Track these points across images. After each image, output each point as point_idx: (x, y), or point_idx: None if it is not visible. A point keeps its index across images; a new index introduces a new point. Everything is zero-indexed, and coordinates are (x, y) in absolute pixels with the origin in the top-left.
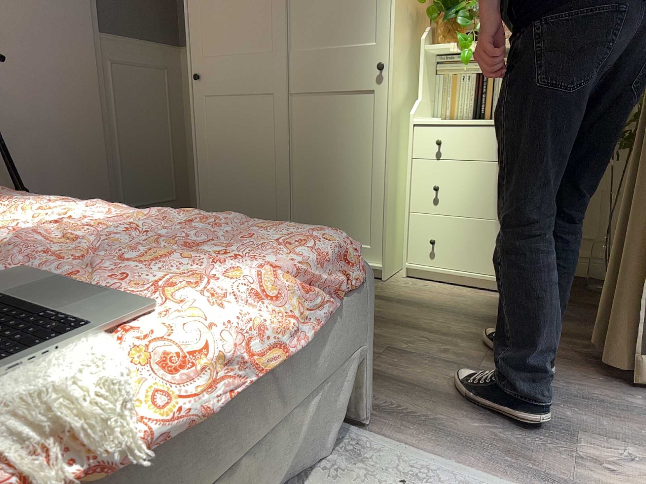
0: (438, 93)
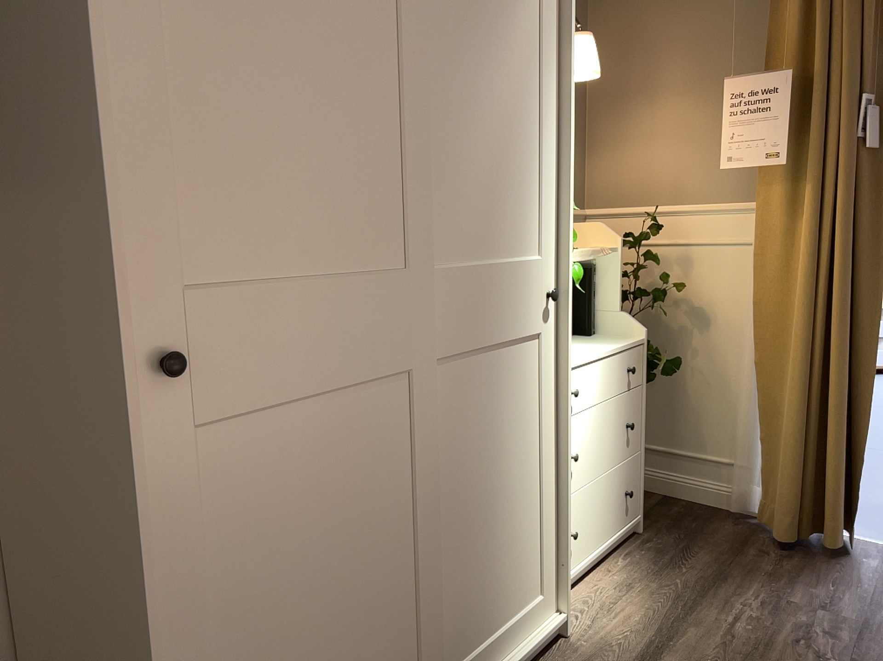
0: None
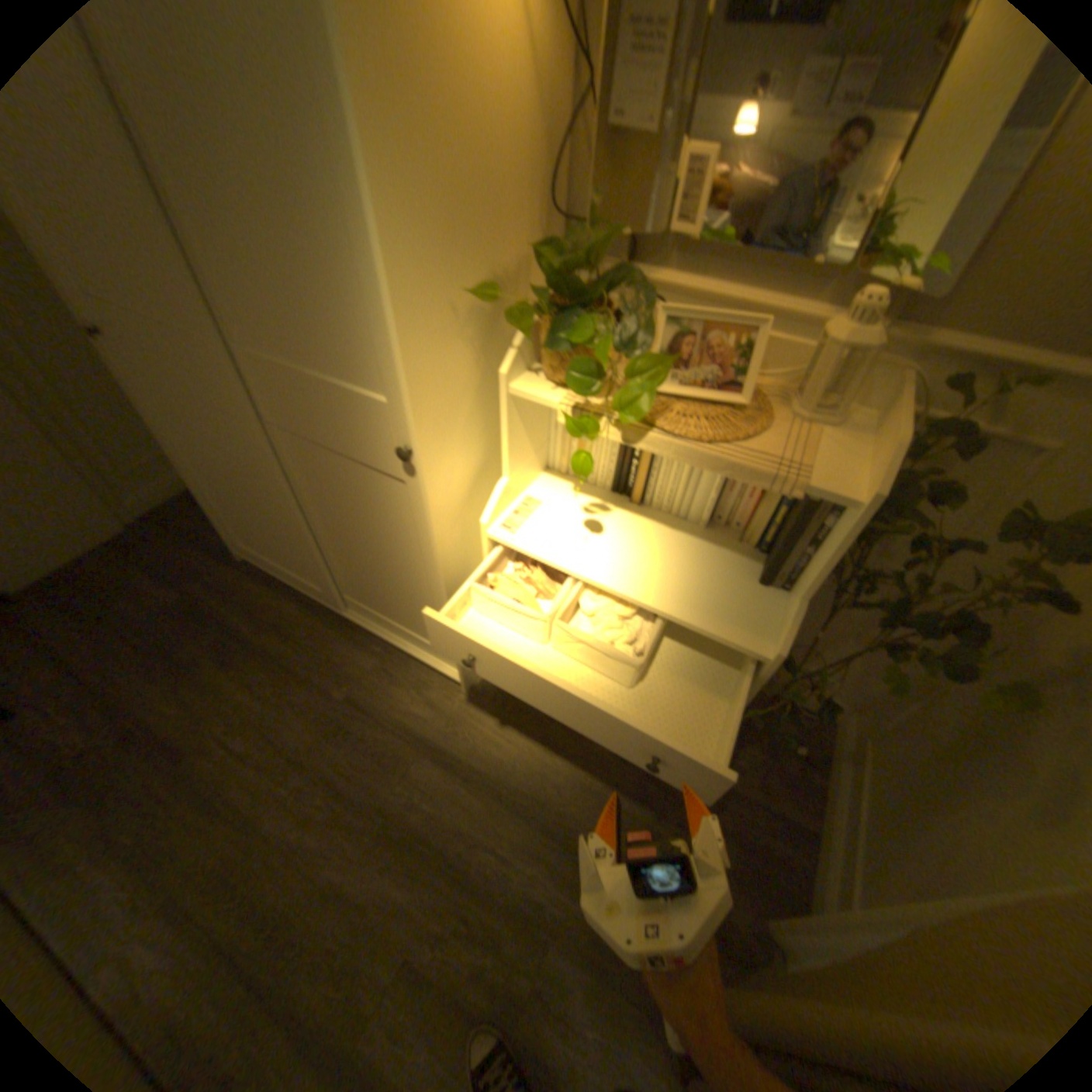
0: (554, 429)
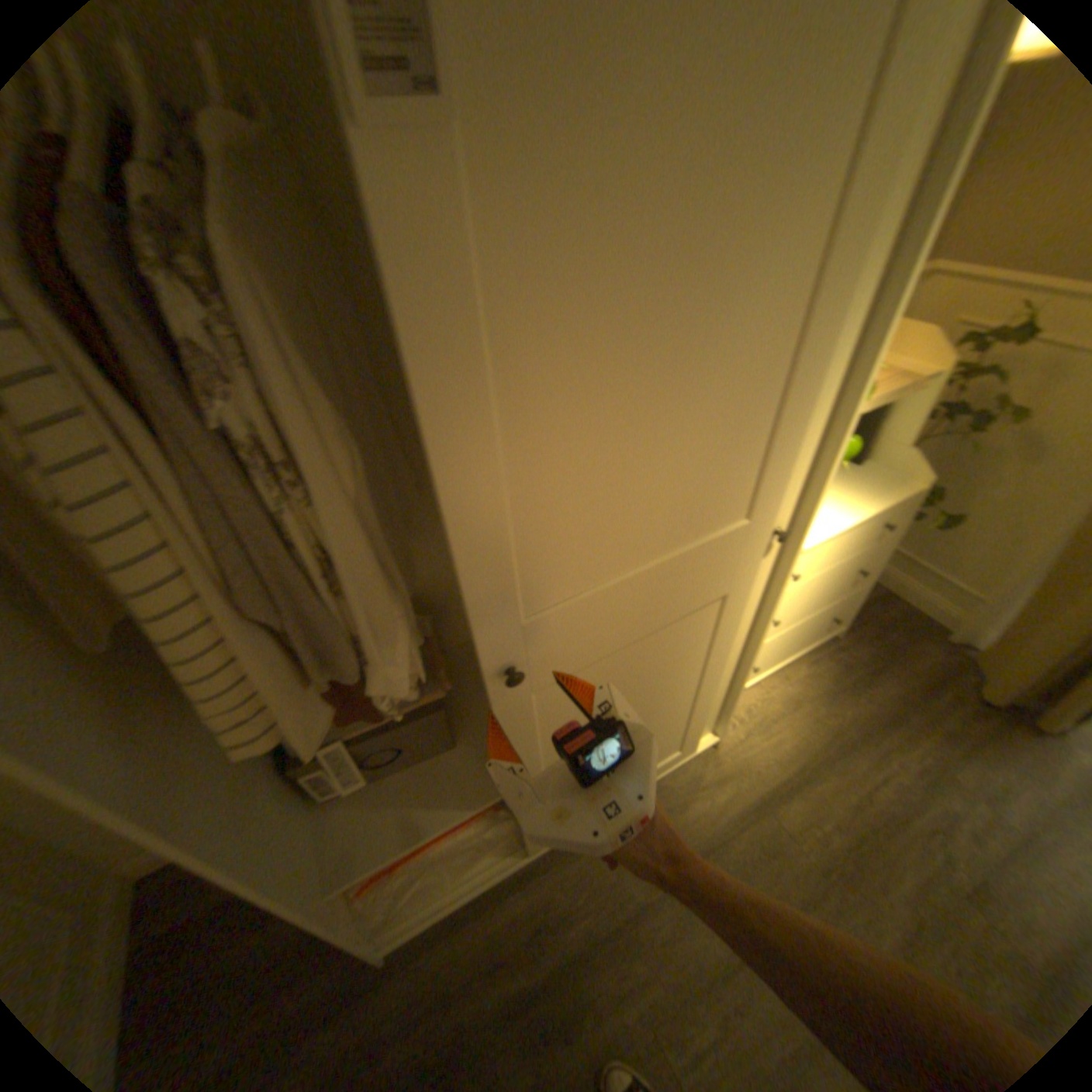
0: None
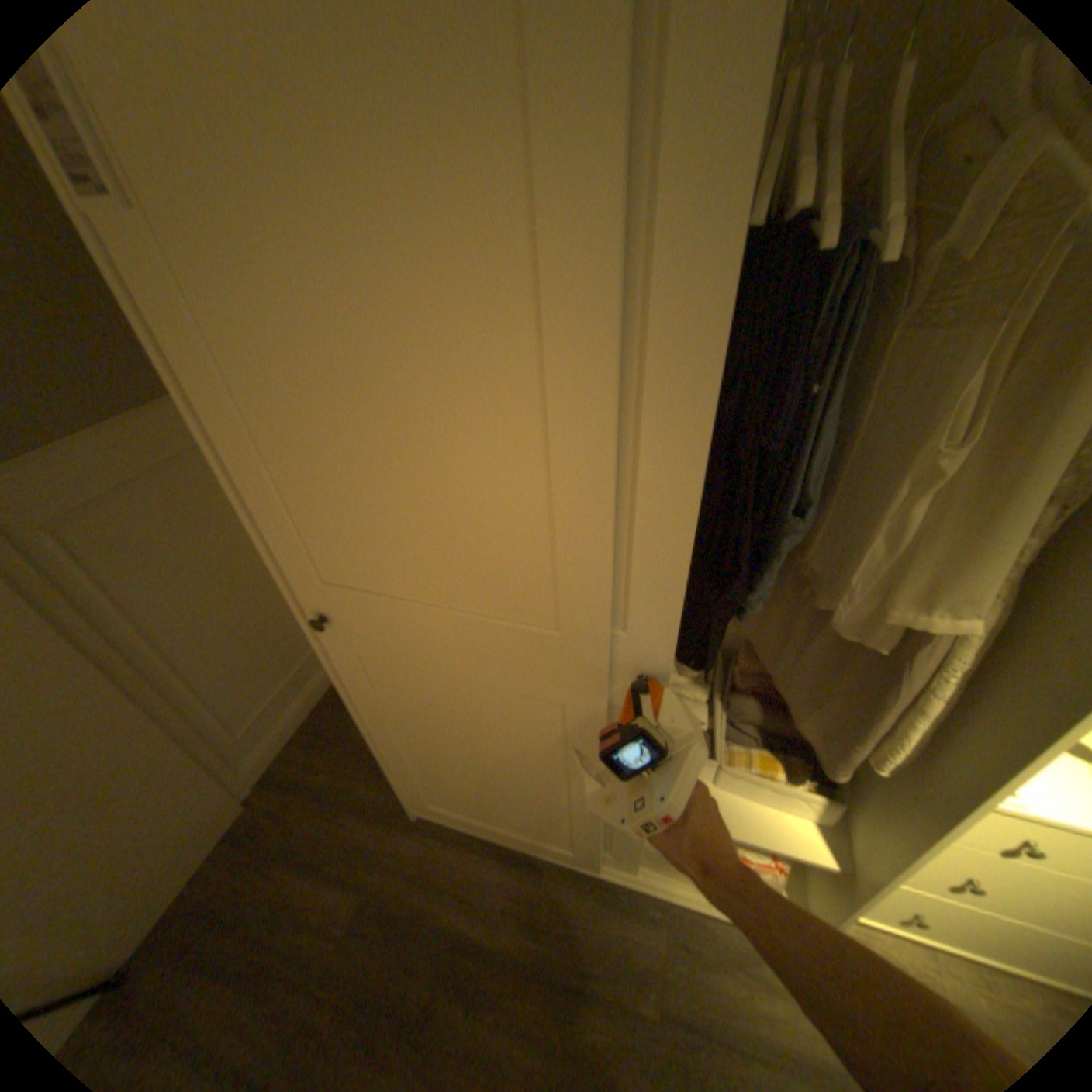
0: None
